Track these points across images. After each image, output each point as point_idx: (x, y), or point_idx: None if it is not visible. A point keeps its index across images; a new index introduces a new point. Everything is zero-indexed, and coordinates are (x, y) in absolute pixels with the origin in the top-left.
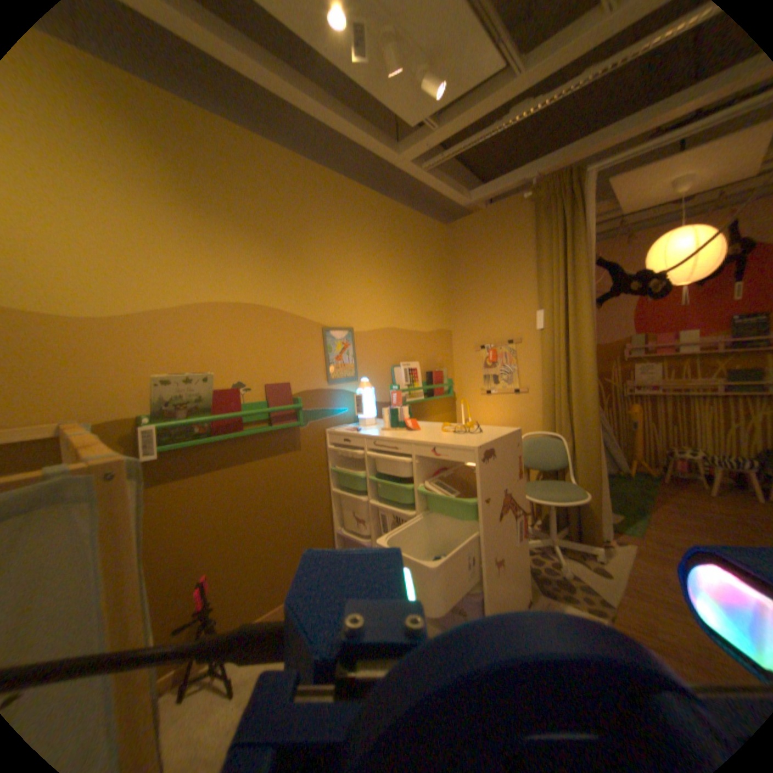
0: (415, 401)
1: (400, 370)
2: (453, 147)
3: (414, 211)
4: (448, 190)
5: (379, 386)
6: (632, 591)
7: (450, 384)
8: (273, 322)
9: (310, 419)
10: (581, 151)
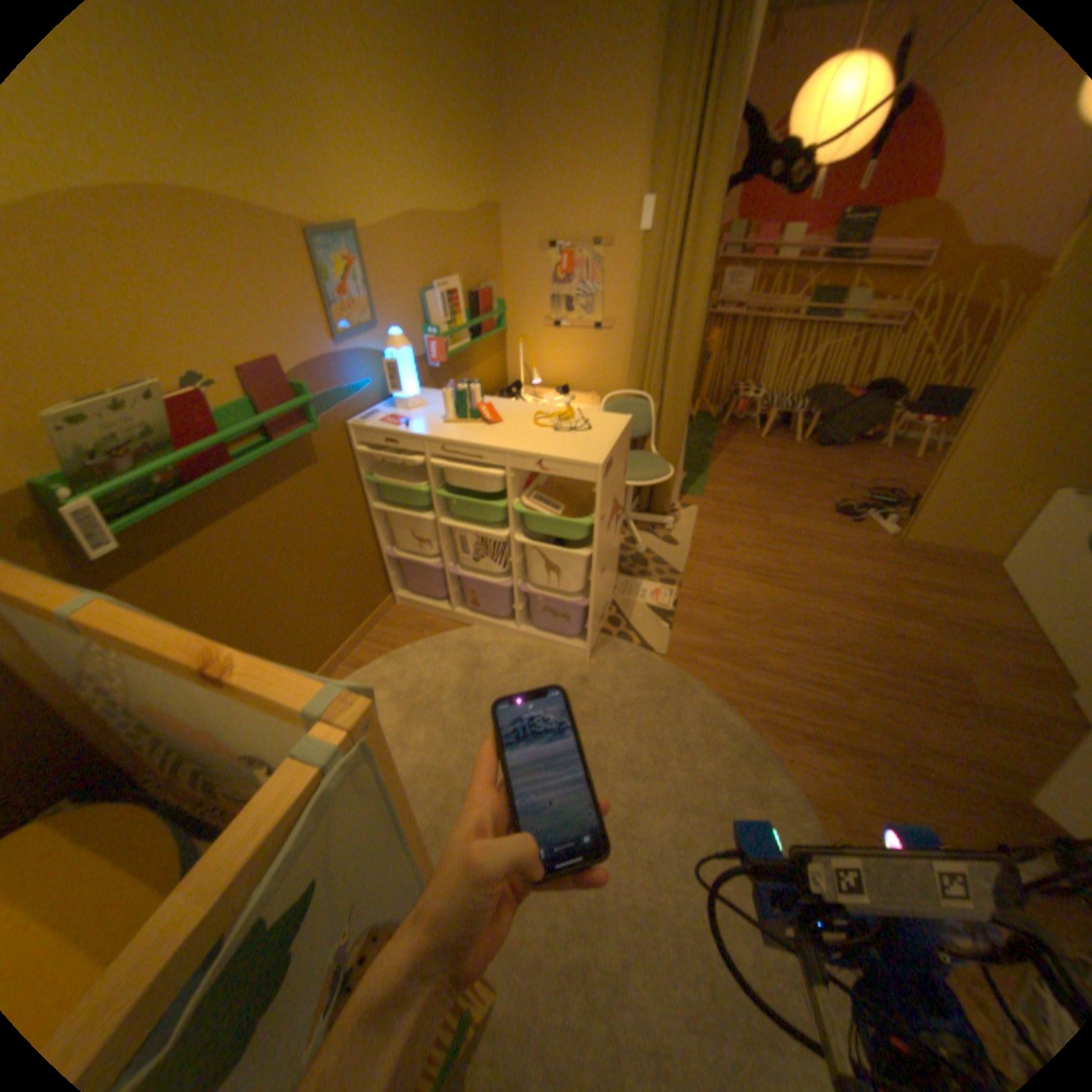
0: (460, 350)
1: (434, 298)
2: None
3: None
4: None
5: (407, 332)
6: (692, 554)
7: (502, 311)
8: (208, 228)
9: (319, 412)
10: None
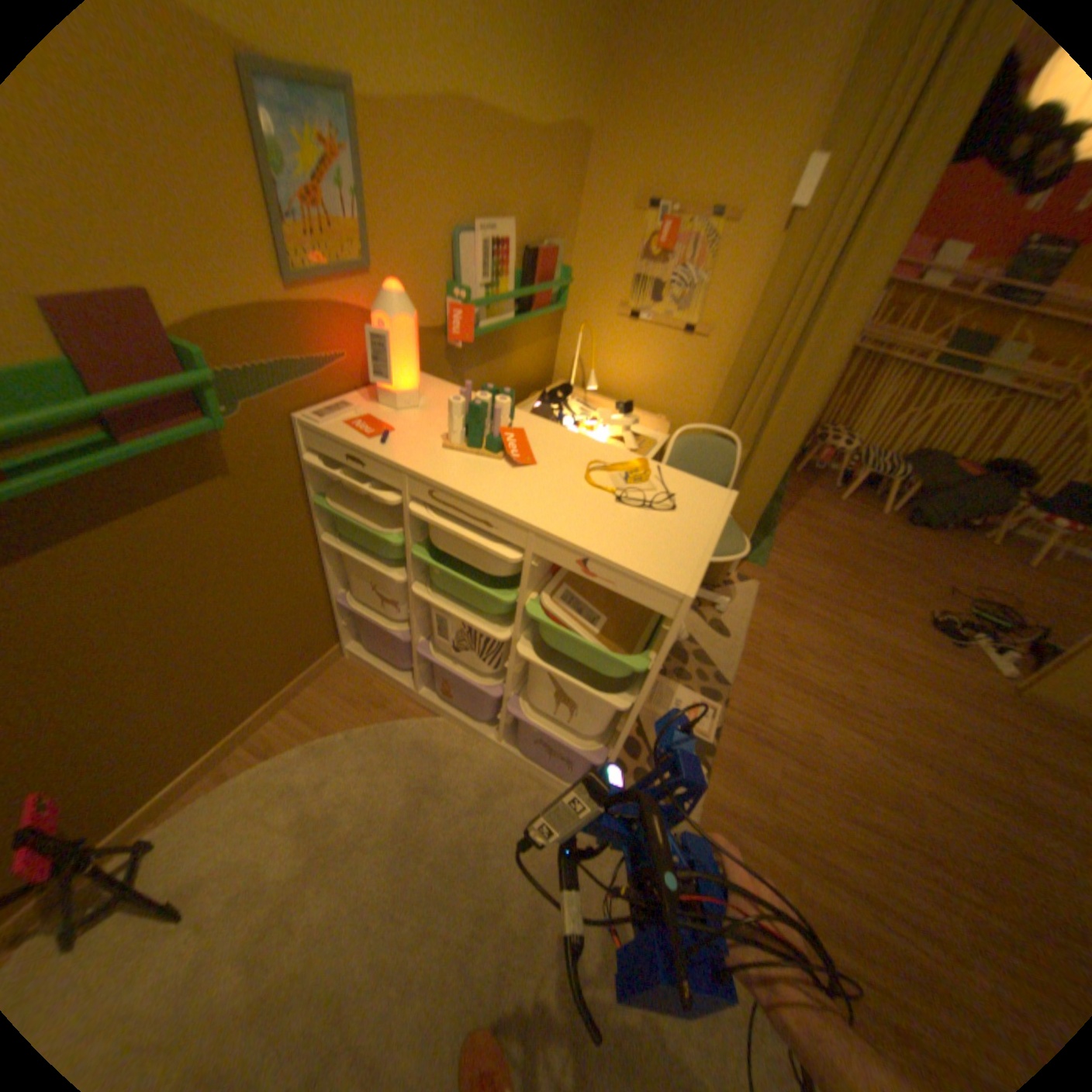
0: (498, 329)
1: (474, 245)
2: None
3: None
4: None
5: (423, 288)
6: (748, 655)
7: (567, 283)
8: None
9: (243, 395)
10: None
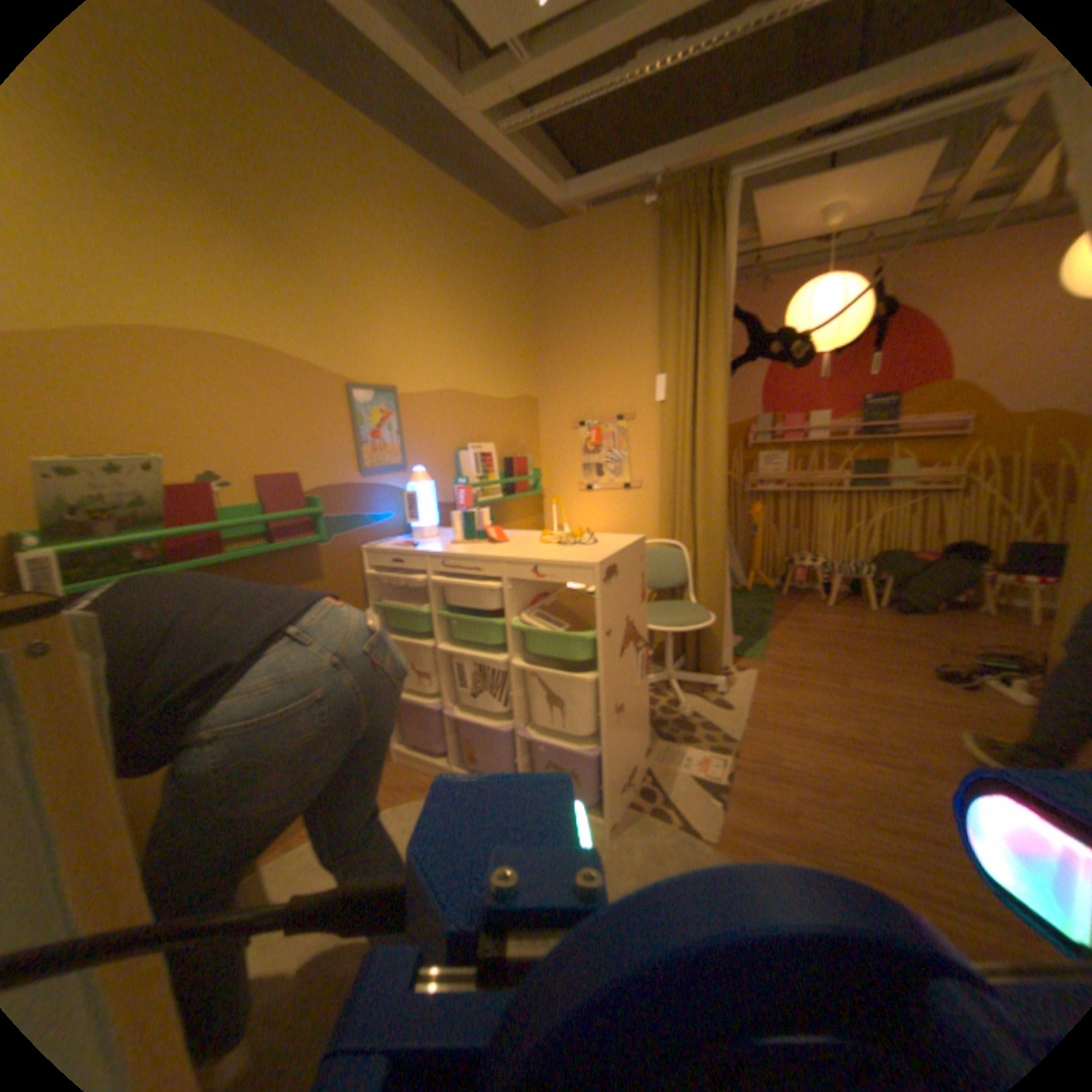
0: (491, 501)
1: (469, 456)
2: (549, 100)
3: (483, 201)
4: (535, 174)
5: (439, 479)
6: (753, 720)
7: (537, 476)
8: (262, 369)
9: (335, 531)
10: (723, 144)
